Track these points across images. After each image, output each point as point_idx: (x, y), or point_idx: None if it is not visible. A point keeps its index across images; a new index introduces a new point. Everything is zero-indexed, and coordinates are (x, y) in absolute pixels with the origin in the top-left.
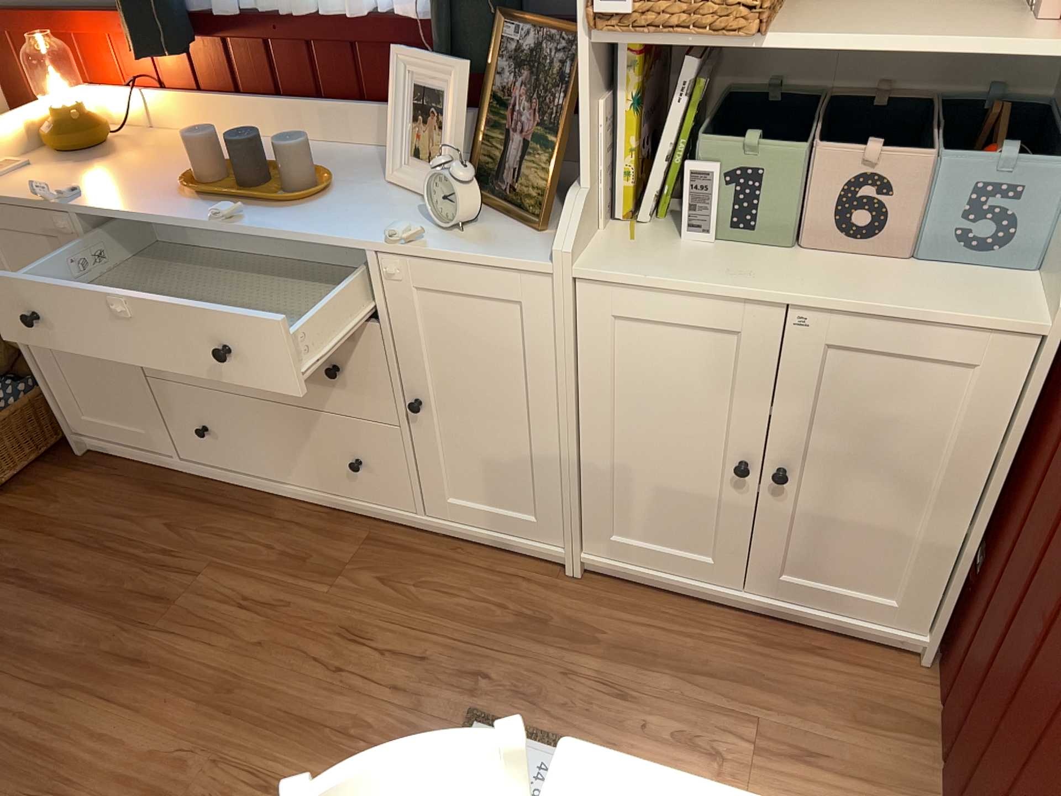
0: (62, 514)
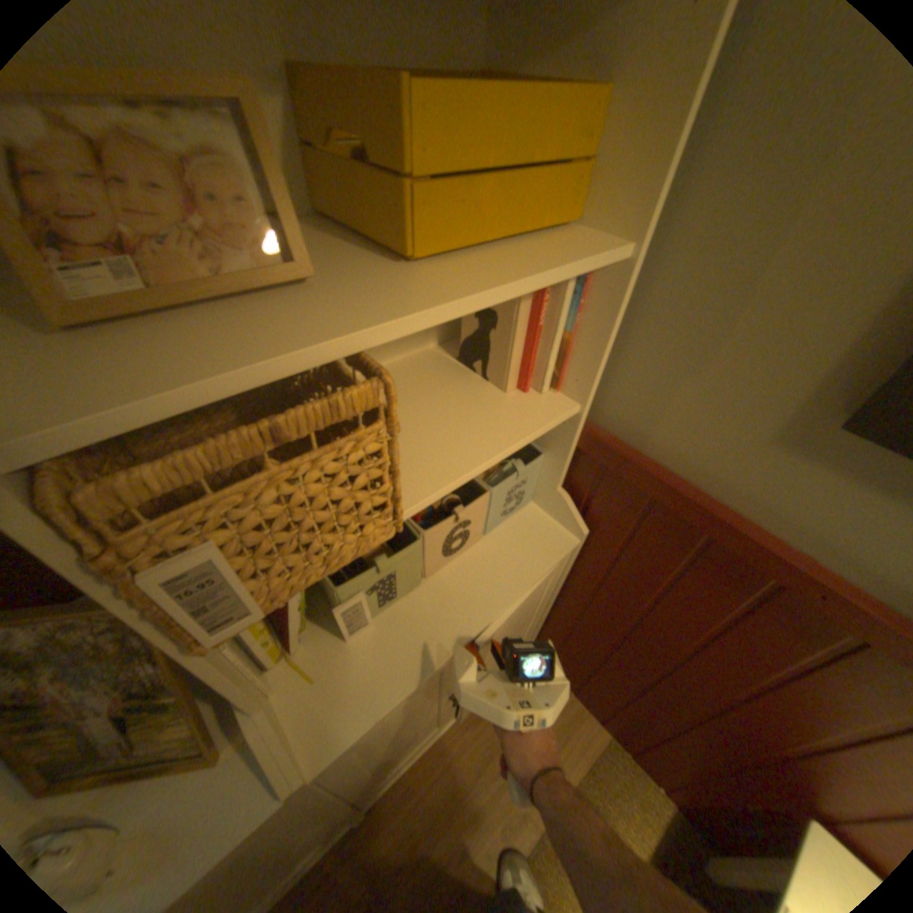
0: None
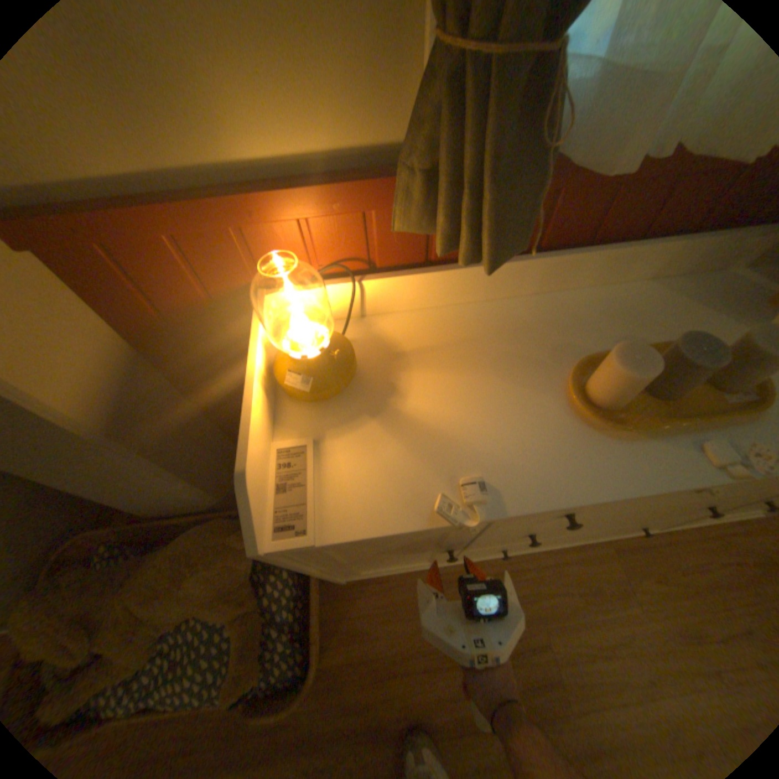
0: (387, 656)
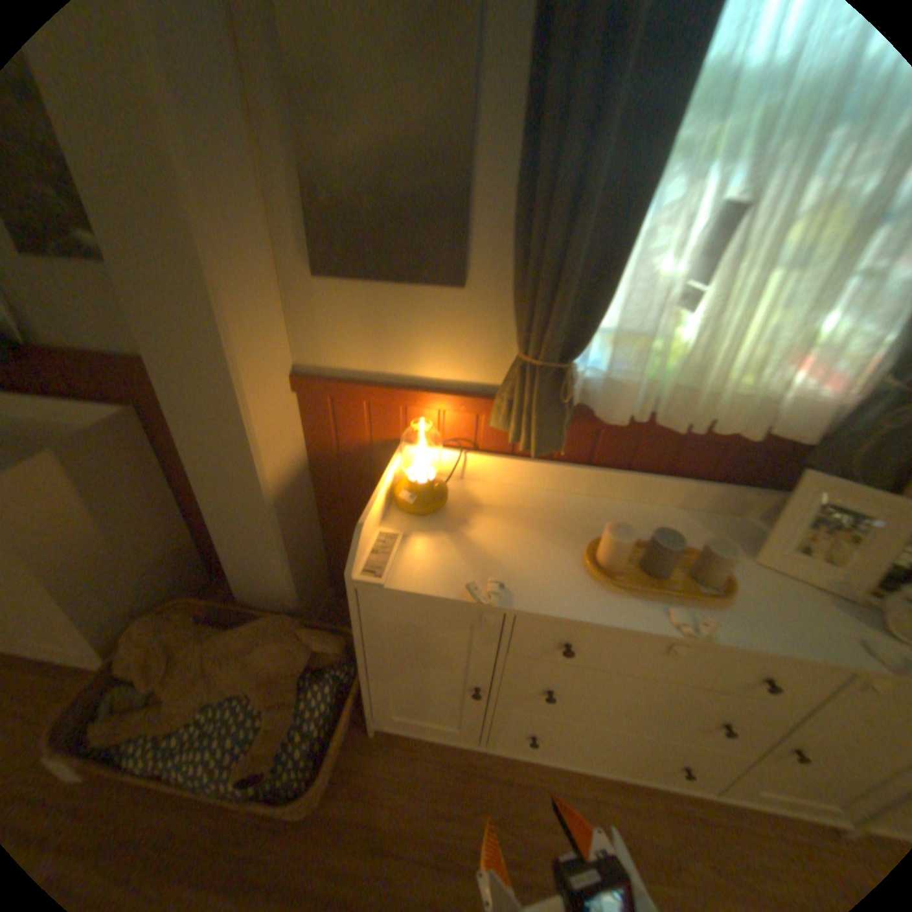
0: (386, 829)
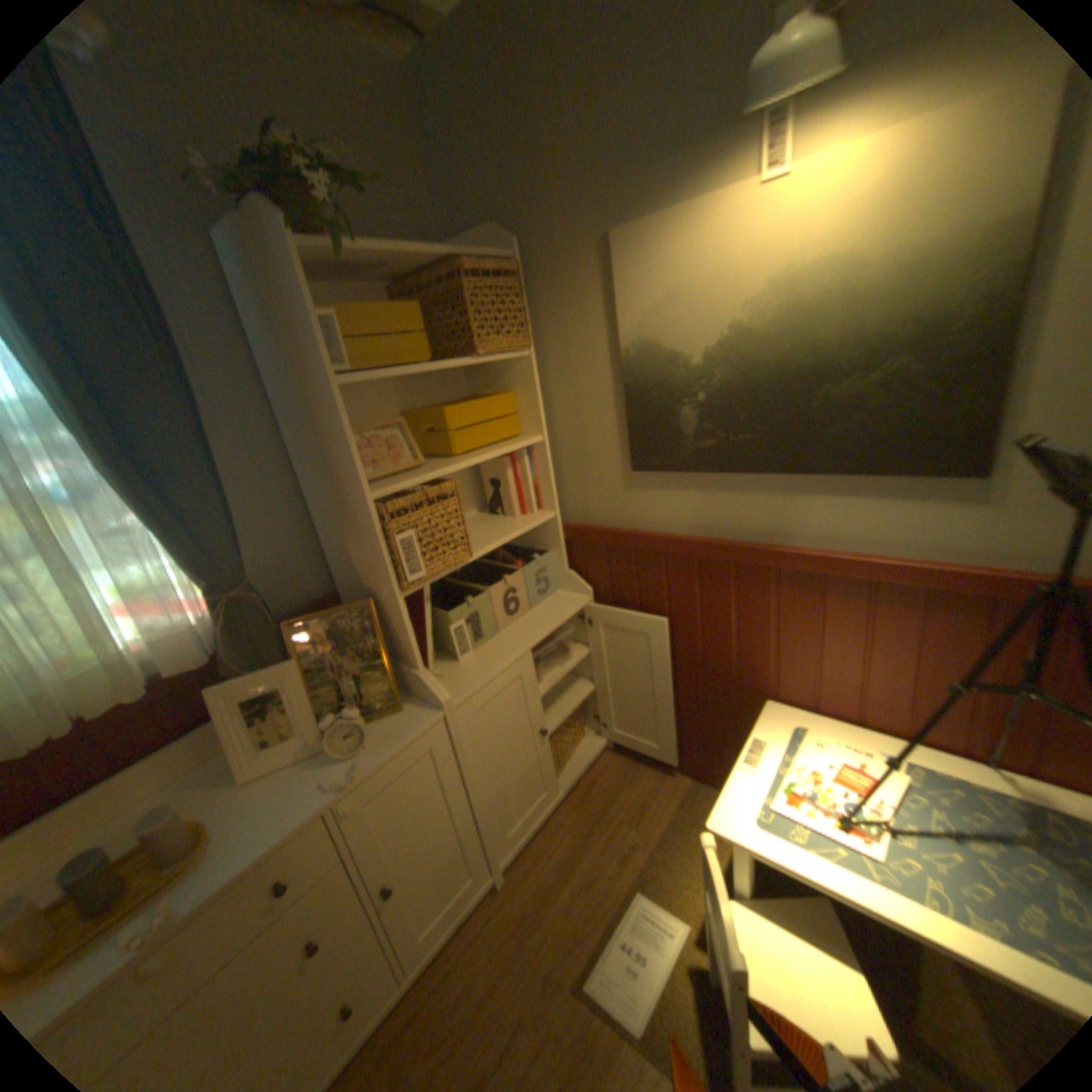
0: None
